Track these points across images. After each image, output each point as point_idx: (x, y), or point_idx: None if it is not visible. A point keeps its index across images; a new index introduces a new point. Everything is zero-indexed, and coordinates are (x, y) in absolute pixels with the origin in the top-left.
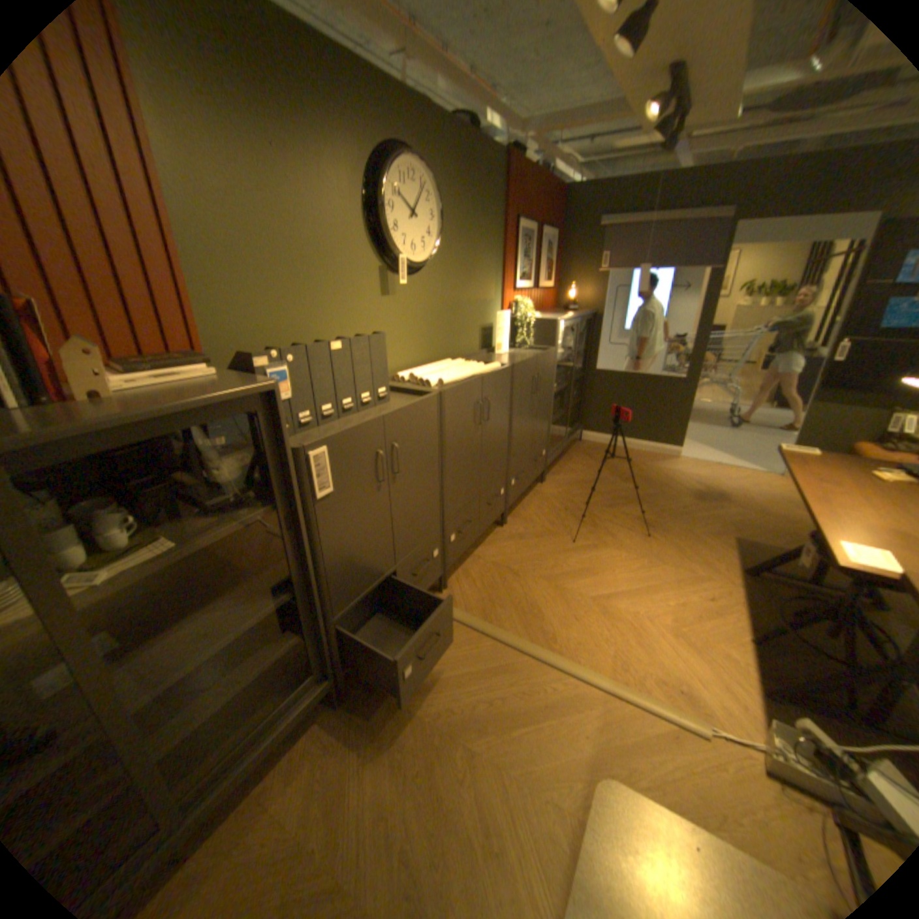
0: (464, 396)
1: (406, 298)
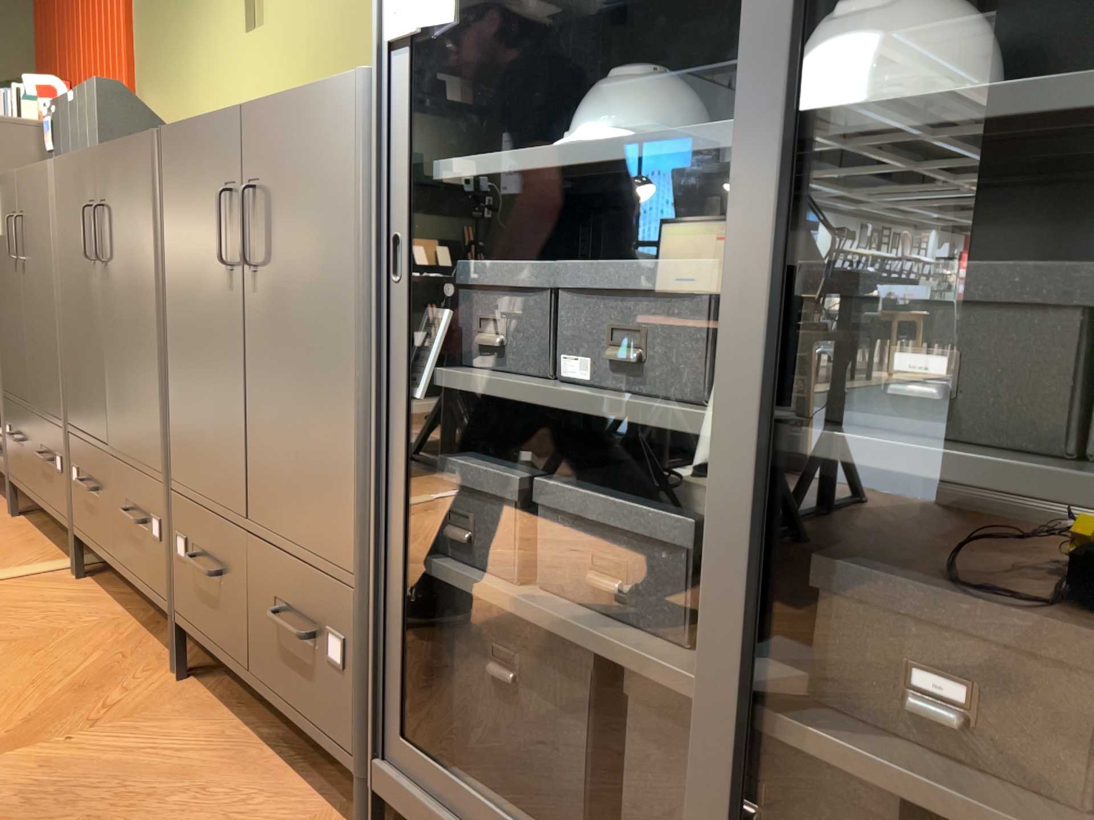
0: (74, 182)
1: (278, 28)
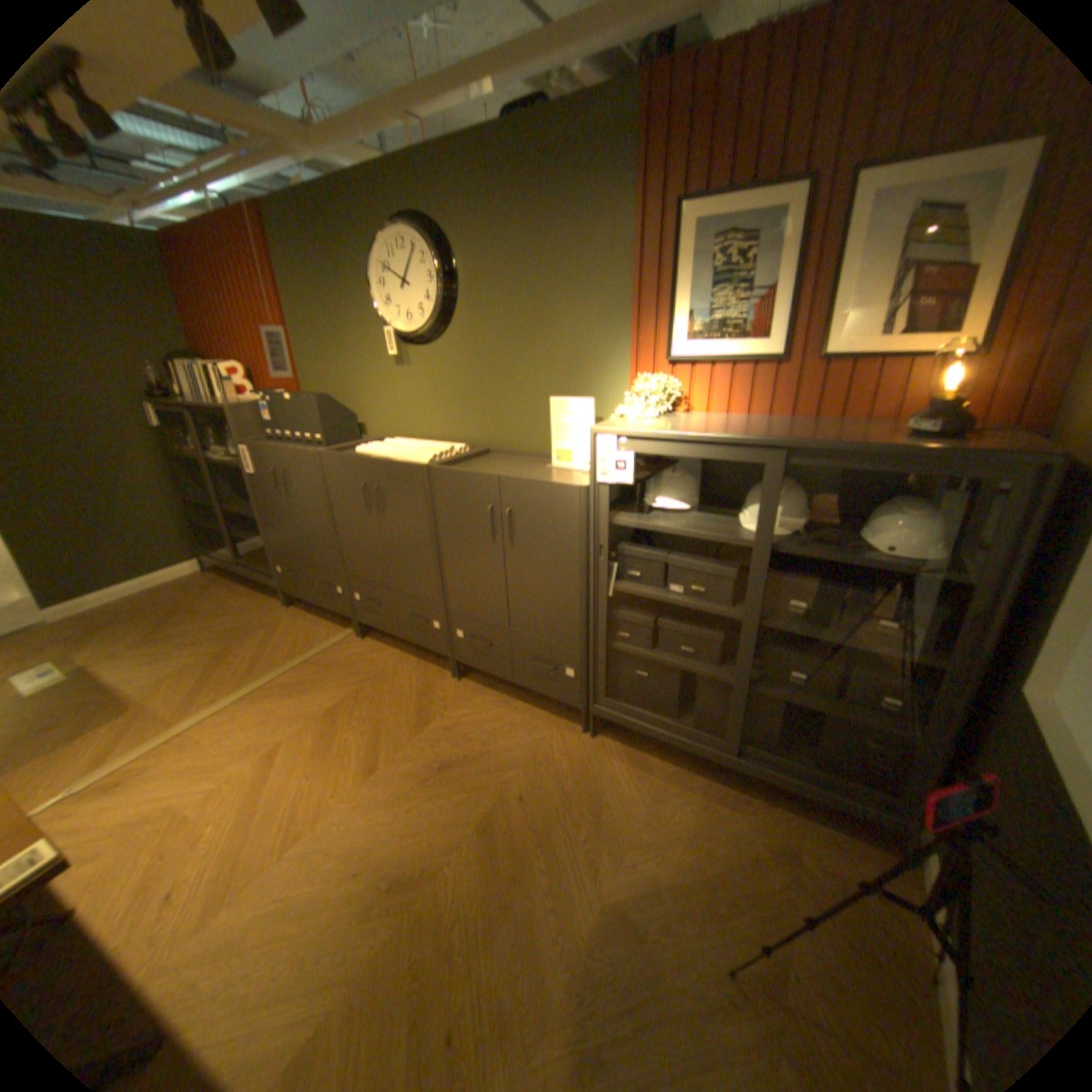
0: (345, 468)
1: (423, 370)
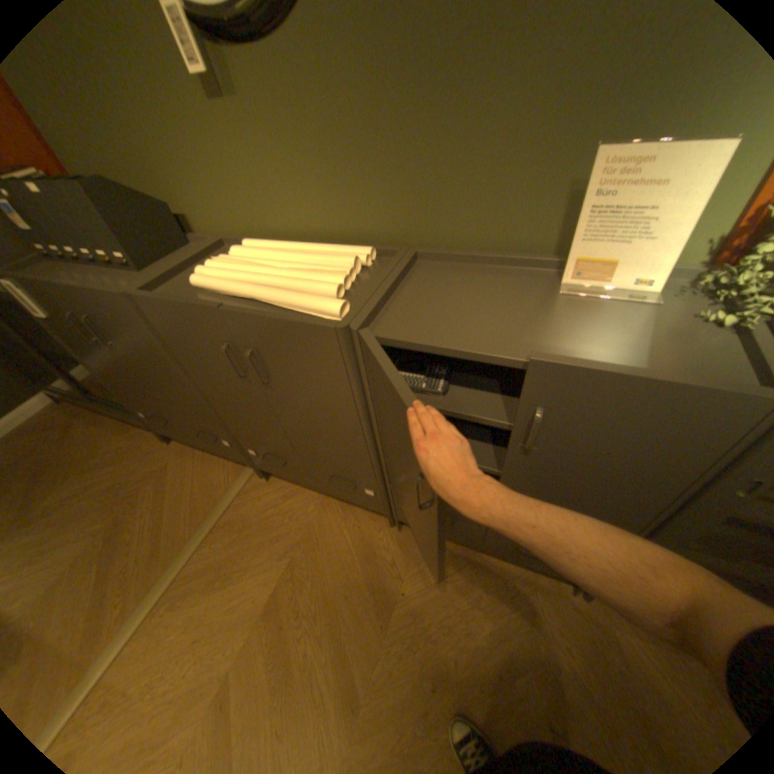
0: (181, 320)
1: (263, 101)
